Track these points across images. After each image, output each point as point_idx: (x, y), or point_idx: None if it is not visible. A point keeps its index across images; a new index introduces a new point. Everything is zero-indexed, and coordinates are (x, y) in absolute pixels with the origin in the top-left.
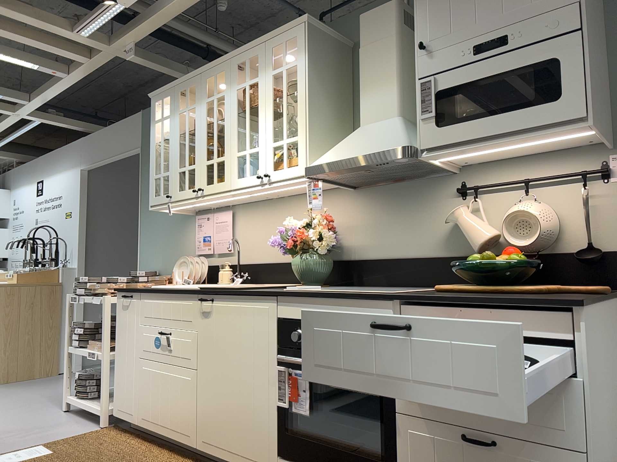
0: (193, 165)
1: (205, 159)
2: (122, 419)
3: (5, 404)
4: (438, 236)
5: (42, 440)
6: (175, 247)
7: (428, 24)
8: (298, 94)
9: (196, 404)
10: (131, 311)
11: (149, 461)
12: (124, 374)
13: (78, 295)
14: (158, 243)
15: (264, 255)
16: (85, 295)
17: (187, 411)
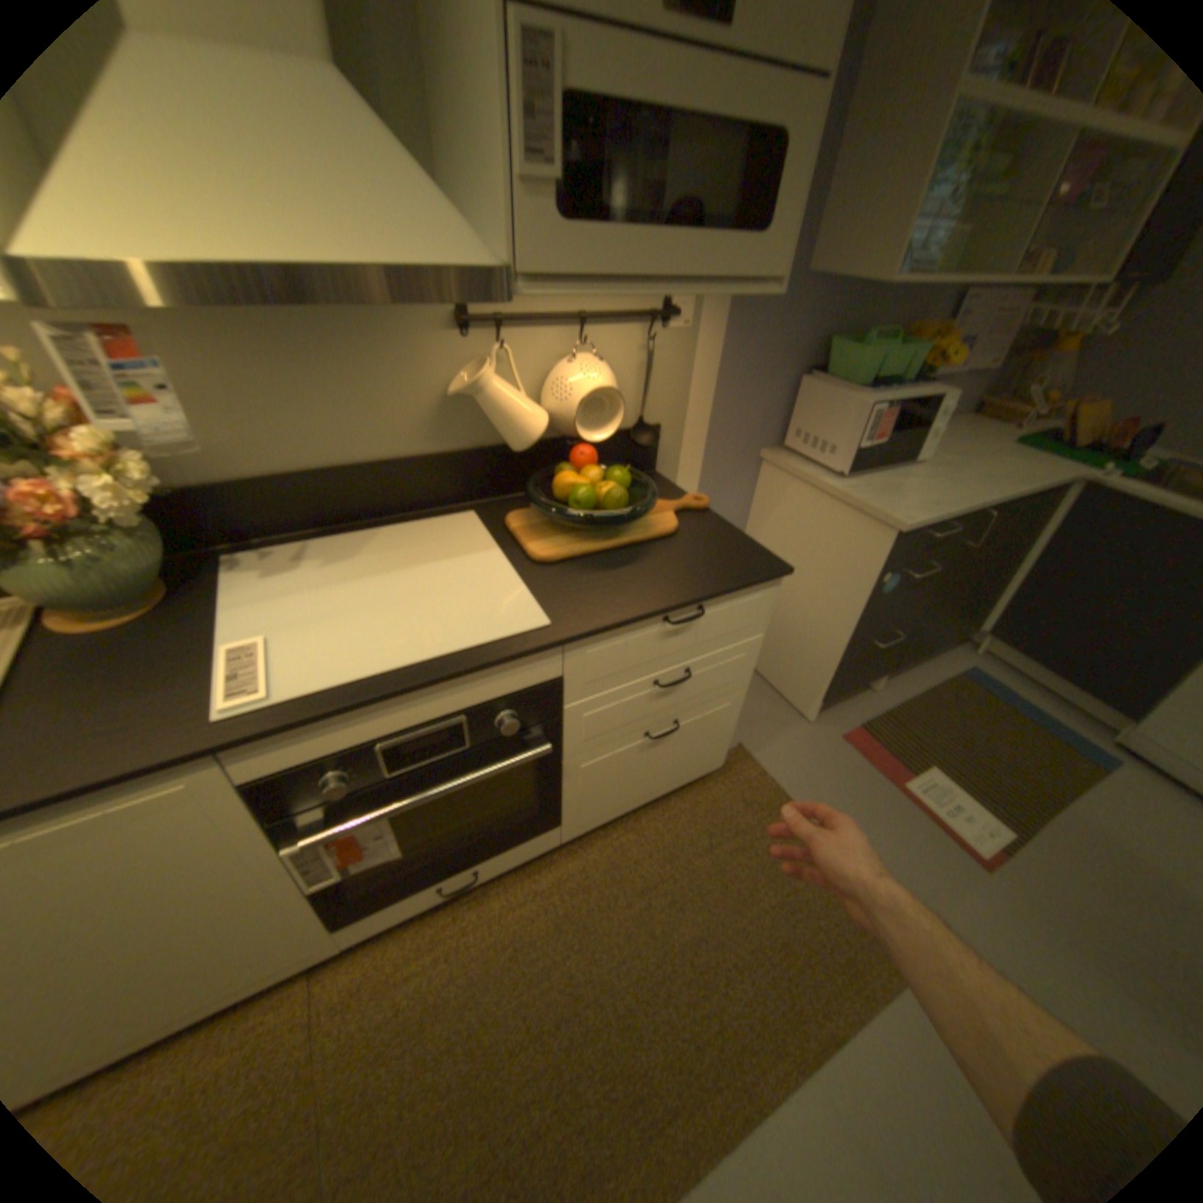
0: None
1: None
2: None
3: None
4: (420, 413)
5: None
6: None
7: None
8: None
9: None
10: None
11: None
12: None
13: None
14: None
15: None
16: None
17: None
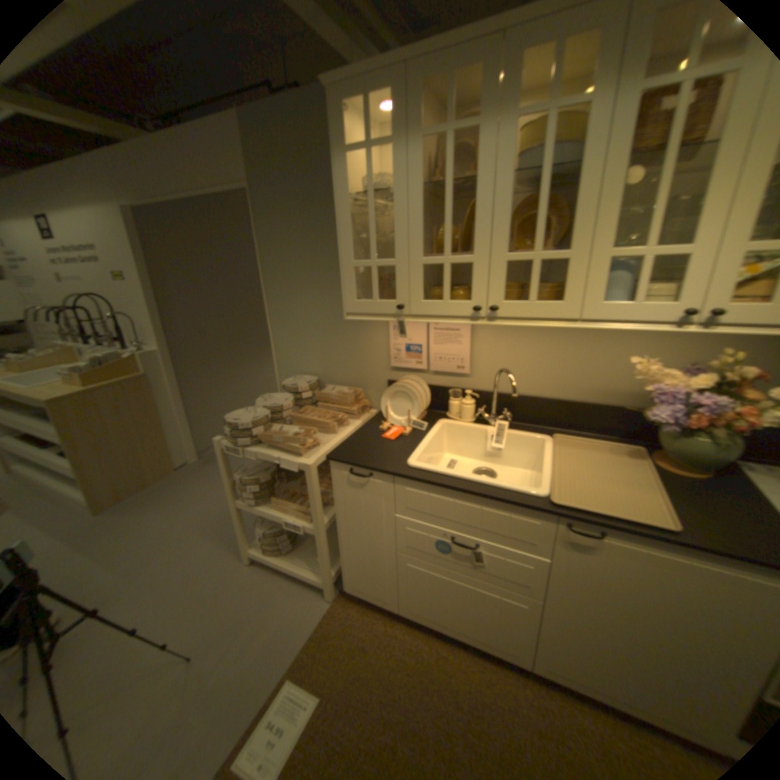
0: (470, 256)
1: (508, 250)
2: (366, 601)
3: (154, 564)
4: None
5: (276, 661)
6: (345, 350)
7: None
8: None
9: (540, 636)
10: (372, 494)
11: (466, 689)
12: (364, 560)
13: (237, 444)
14: (310, 340)
15: (535, 386)
16: (248, 443)
17: (519, 638)
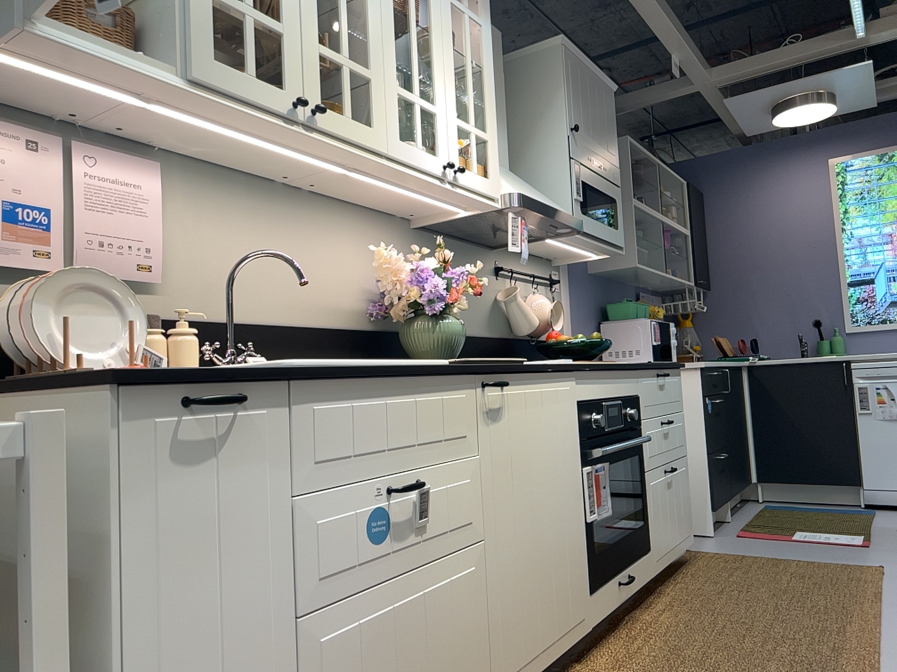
0: (277, 22)
1: (318, 39)
2: None
3: None
4: (486, 313)
5: None
6: None
7: (574, 111)
8: (487, 74)
9: (487, 614)
10: (234, 459)
11: None
12: None
13: None
14: None
15: (258, 305)
16: None
17: (473, 646)
